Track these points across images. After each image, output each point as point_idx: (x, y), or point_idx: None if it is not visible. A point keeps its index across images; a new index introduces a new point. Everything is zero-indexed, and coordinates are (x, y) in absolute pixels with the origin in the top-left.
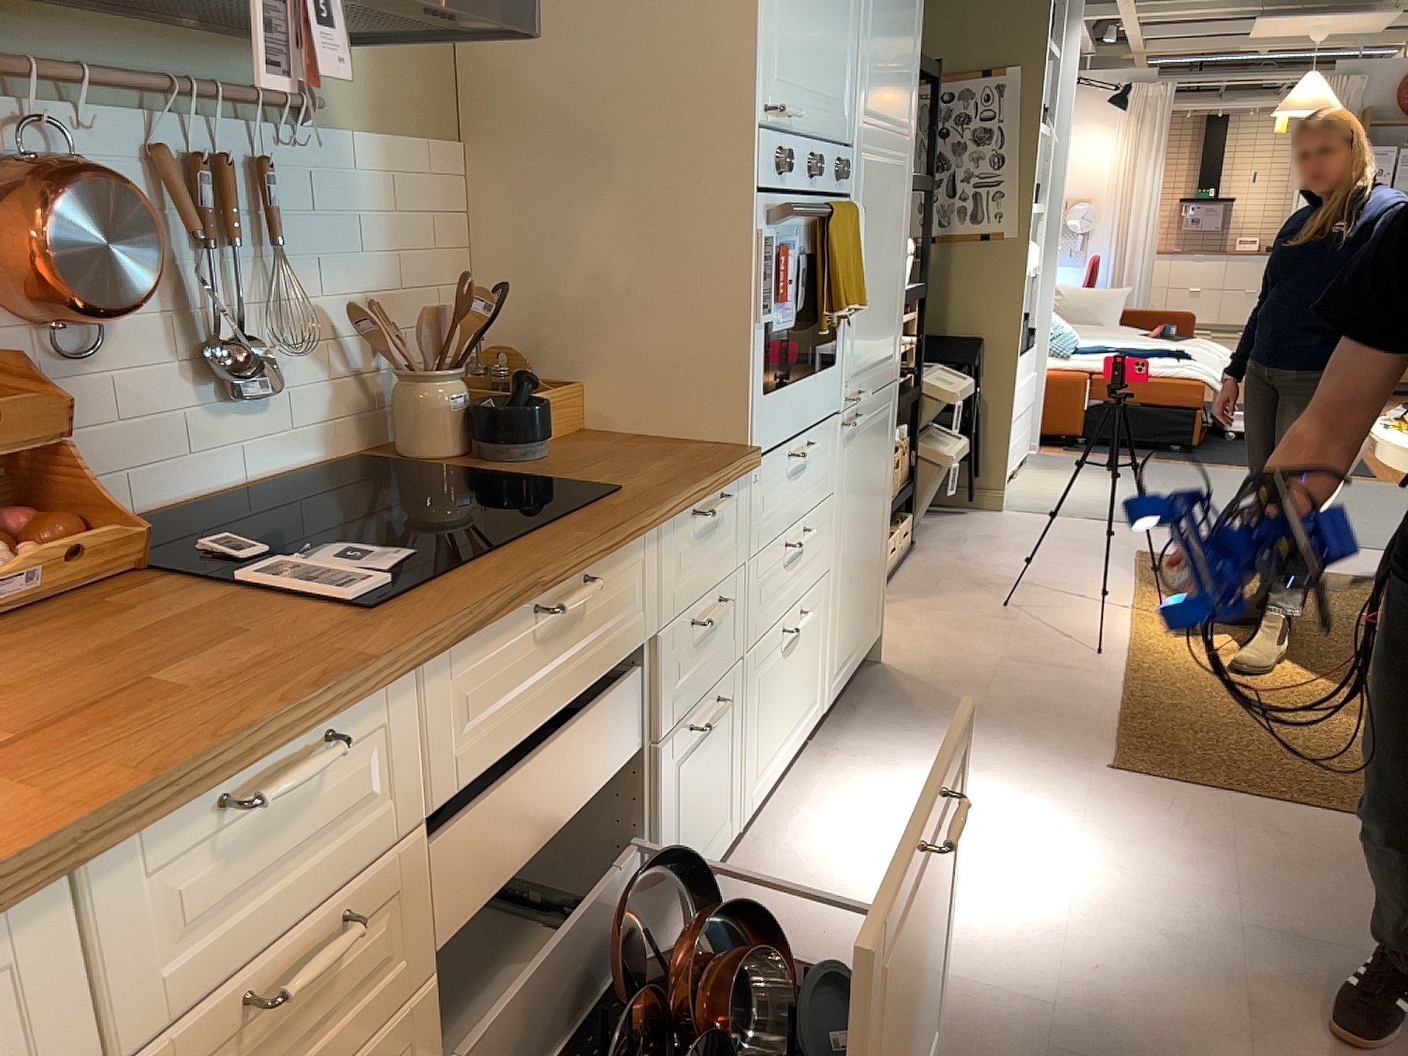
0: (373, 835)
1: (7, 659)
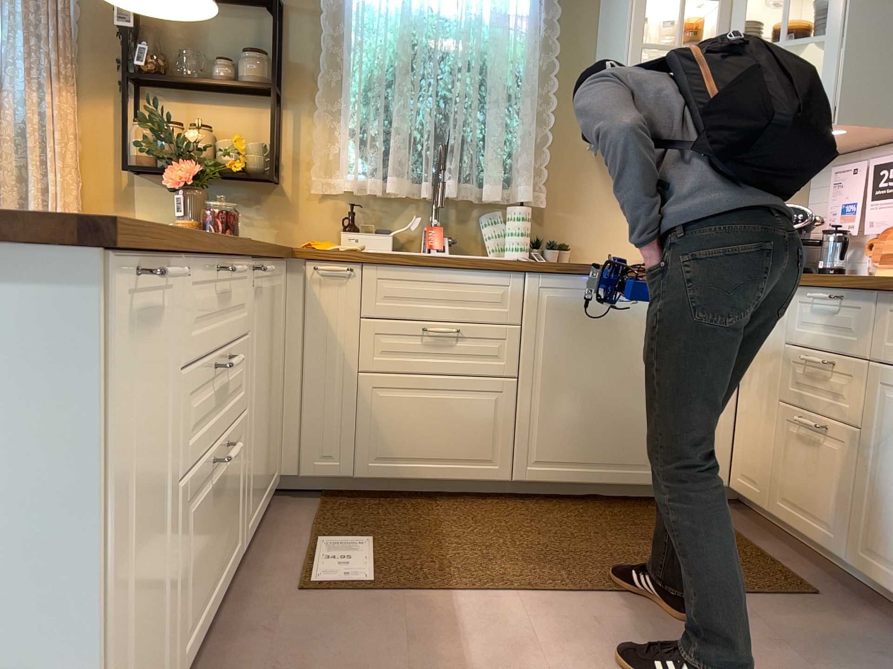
0: (849, 346)
1: None
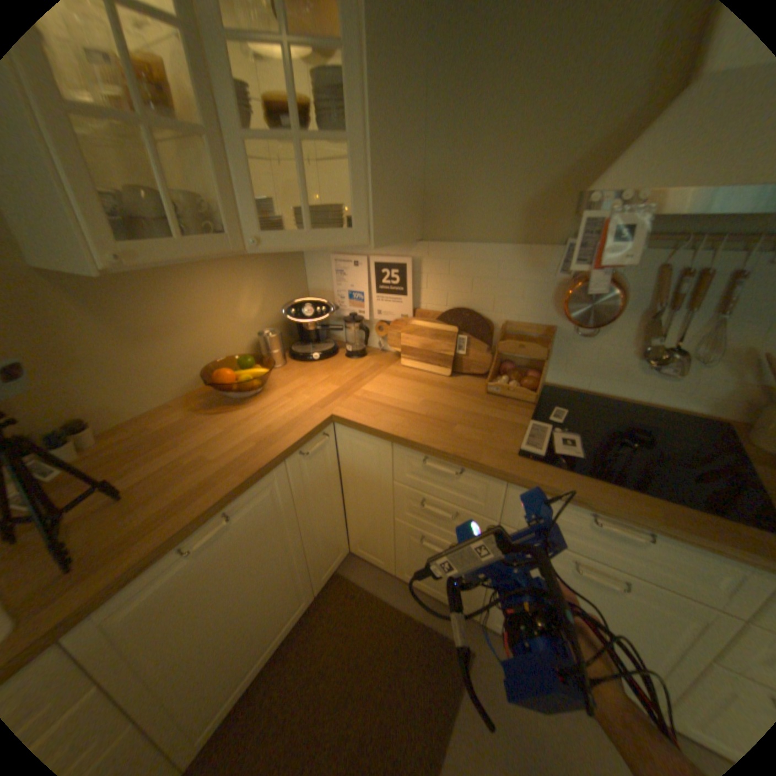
0: (473, 505)
1: (464, 401)
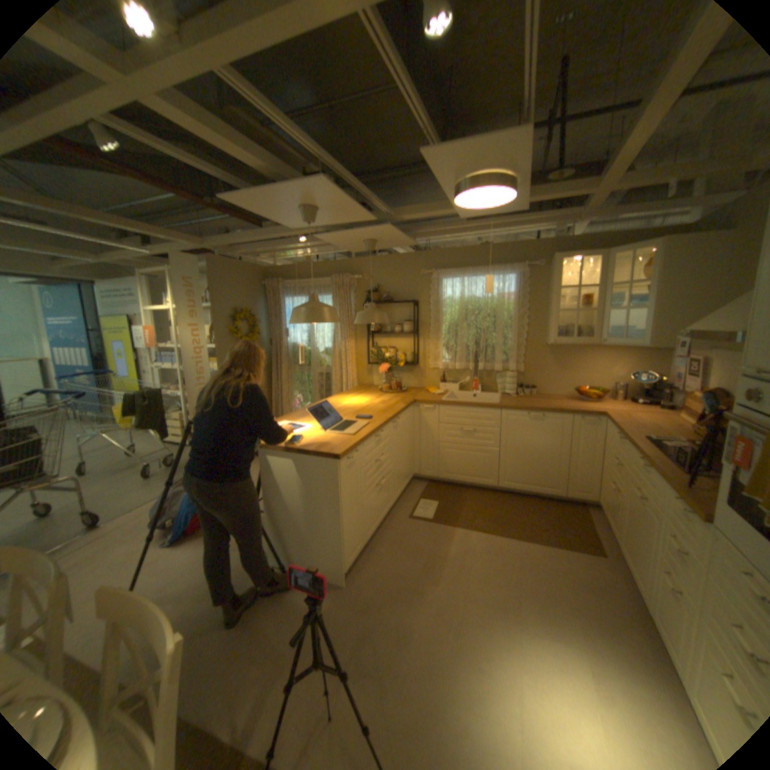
0: (626, 460)
1: (673, 430)
